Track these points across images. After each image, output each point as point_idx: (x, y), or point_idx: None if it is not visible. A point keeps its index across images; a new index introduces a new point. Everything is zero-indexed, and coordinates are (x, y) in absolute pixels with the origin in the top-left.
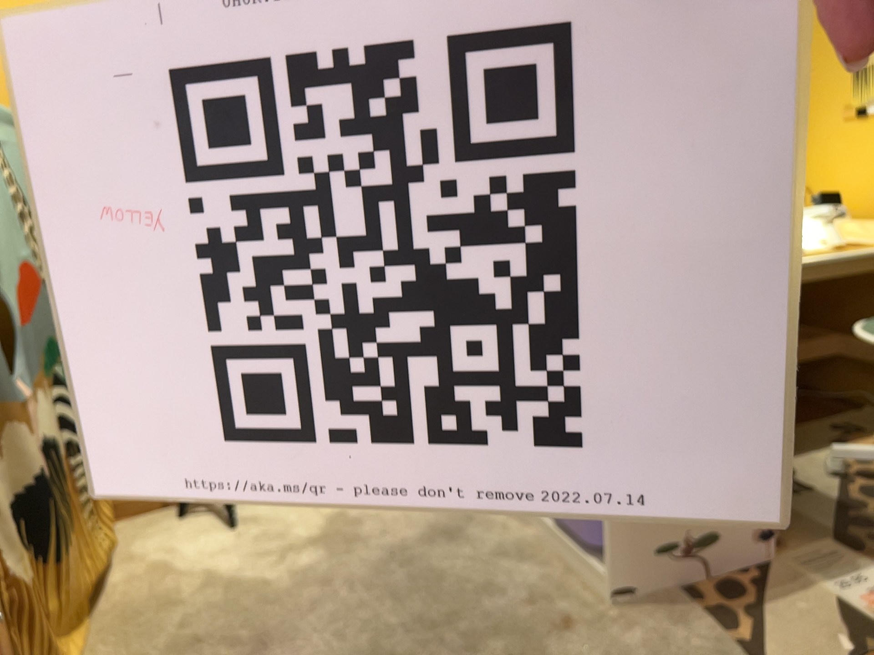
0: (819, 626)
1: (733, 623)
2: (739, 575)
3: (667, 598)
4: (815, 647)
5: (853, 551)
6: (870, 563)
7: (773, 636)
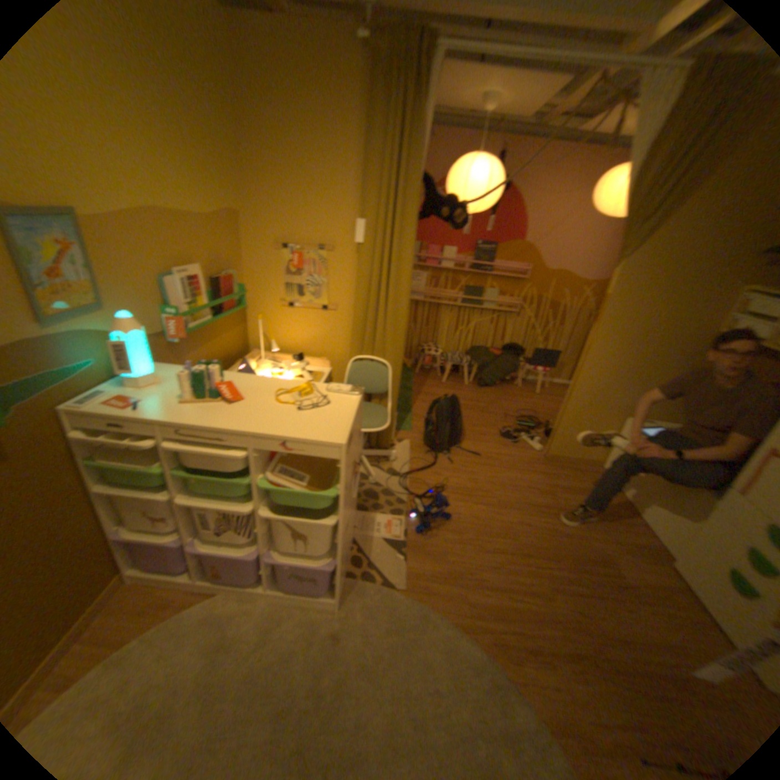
0: (386, 552)
1: (370, 574)
2: (352, 550)
3: (347, 583)
4: (393, 563)
5: (364, 510)
6: (372, 512)
7: (382, 568)
